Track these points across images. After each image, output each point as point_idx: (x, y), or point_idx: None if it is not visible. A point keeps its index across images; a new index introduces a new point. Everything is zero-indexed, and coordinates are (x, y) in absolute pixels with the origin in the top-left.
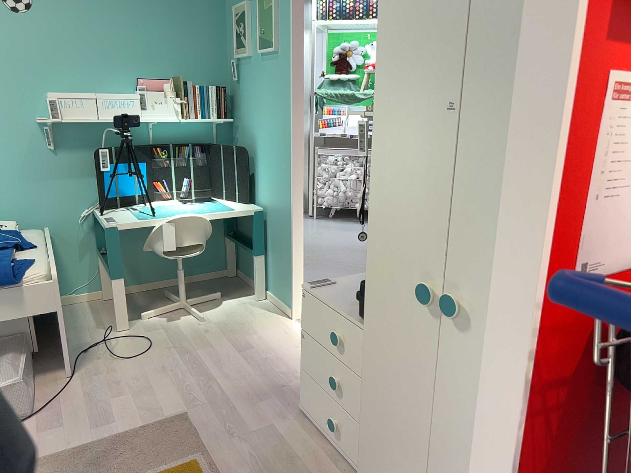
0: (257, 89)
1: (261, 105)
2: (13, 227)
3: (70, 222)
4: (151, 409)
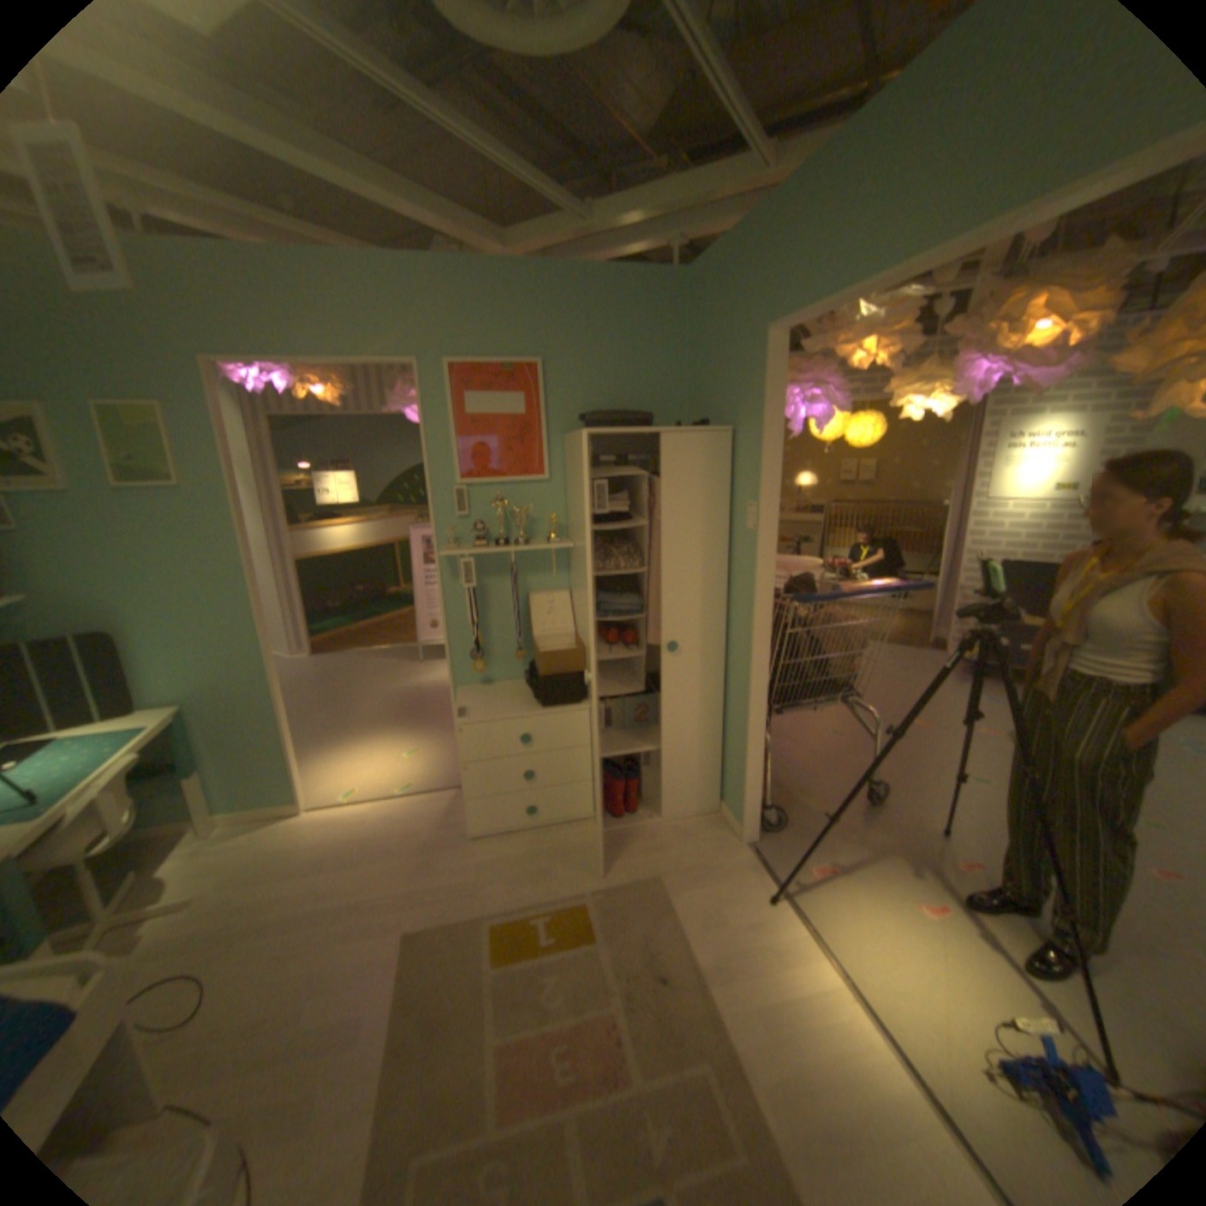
0: (107, 541)
1: (128, 564)
2: None
3: None
4: (364, 973)
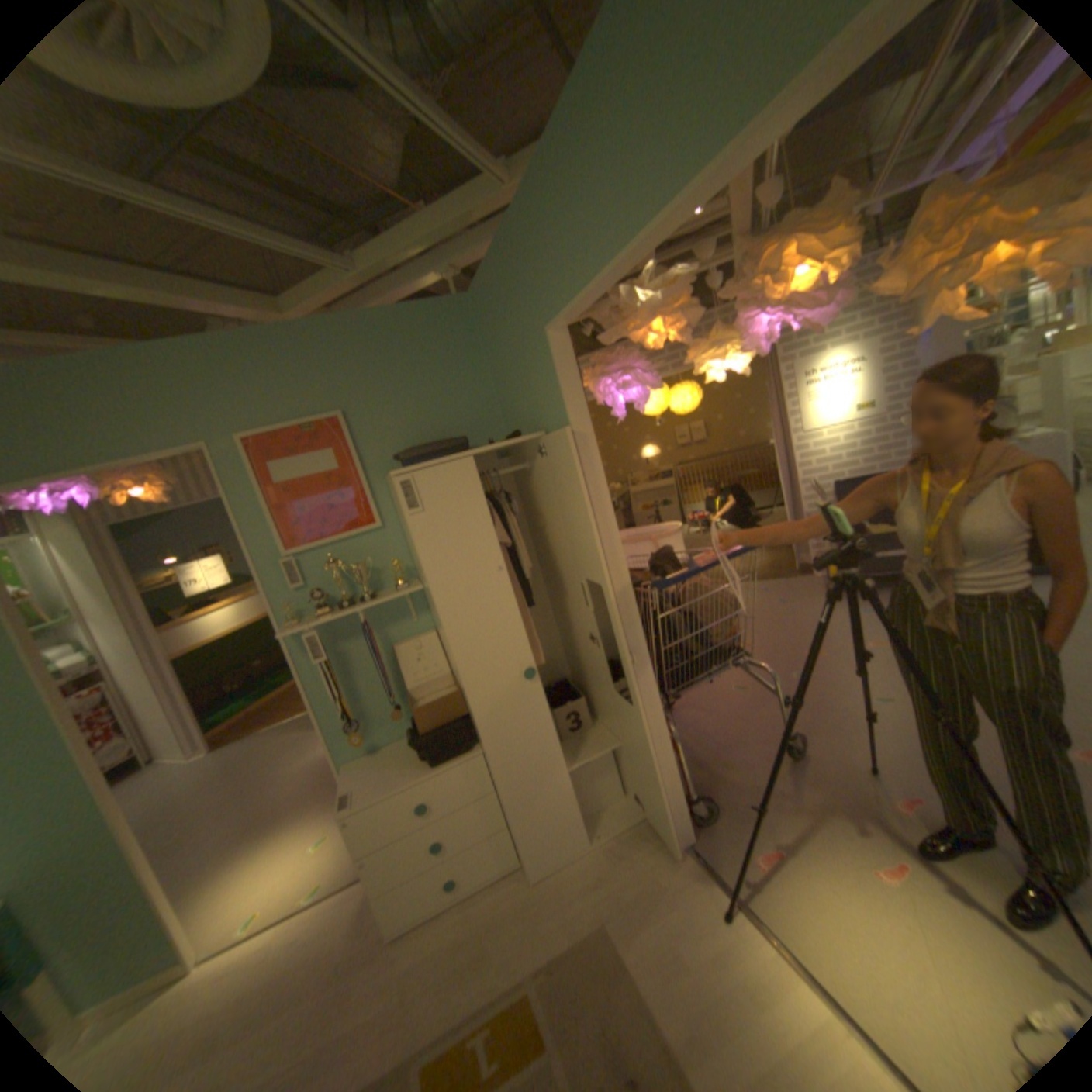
0: None
1: None
2: None
3: None
4: None
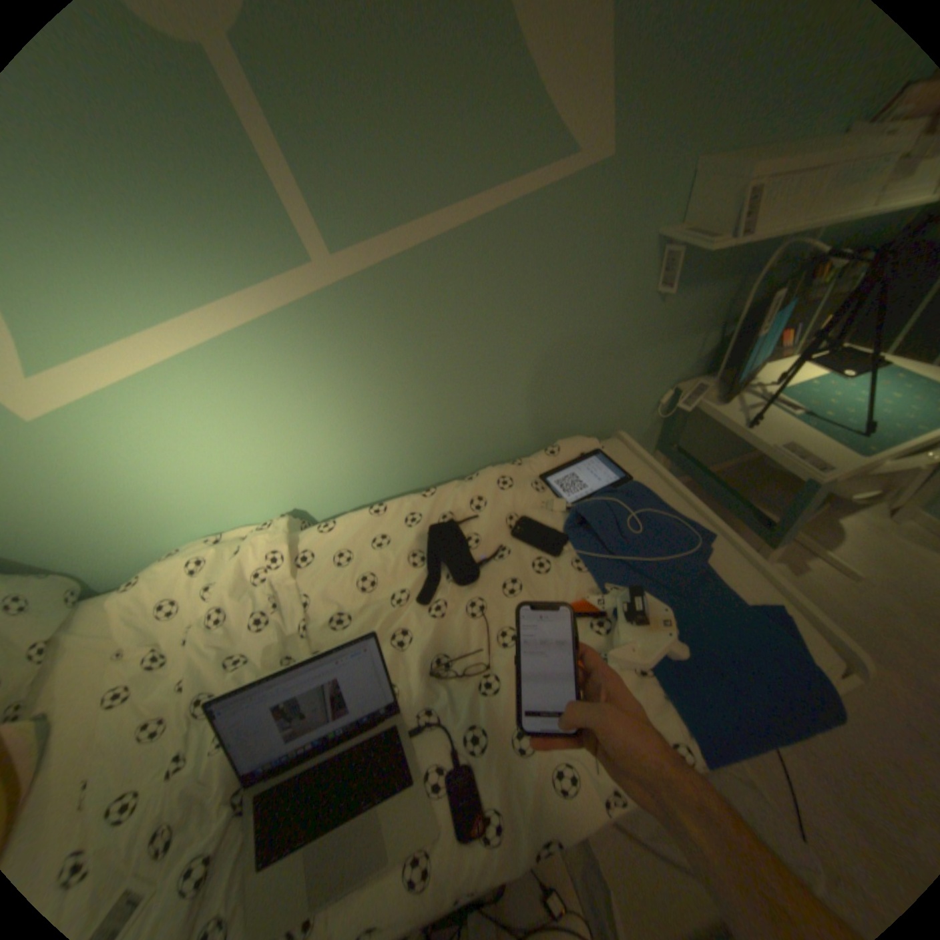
0: None
1: None
2: (629, 471)
3: (640, 412)
4: None
